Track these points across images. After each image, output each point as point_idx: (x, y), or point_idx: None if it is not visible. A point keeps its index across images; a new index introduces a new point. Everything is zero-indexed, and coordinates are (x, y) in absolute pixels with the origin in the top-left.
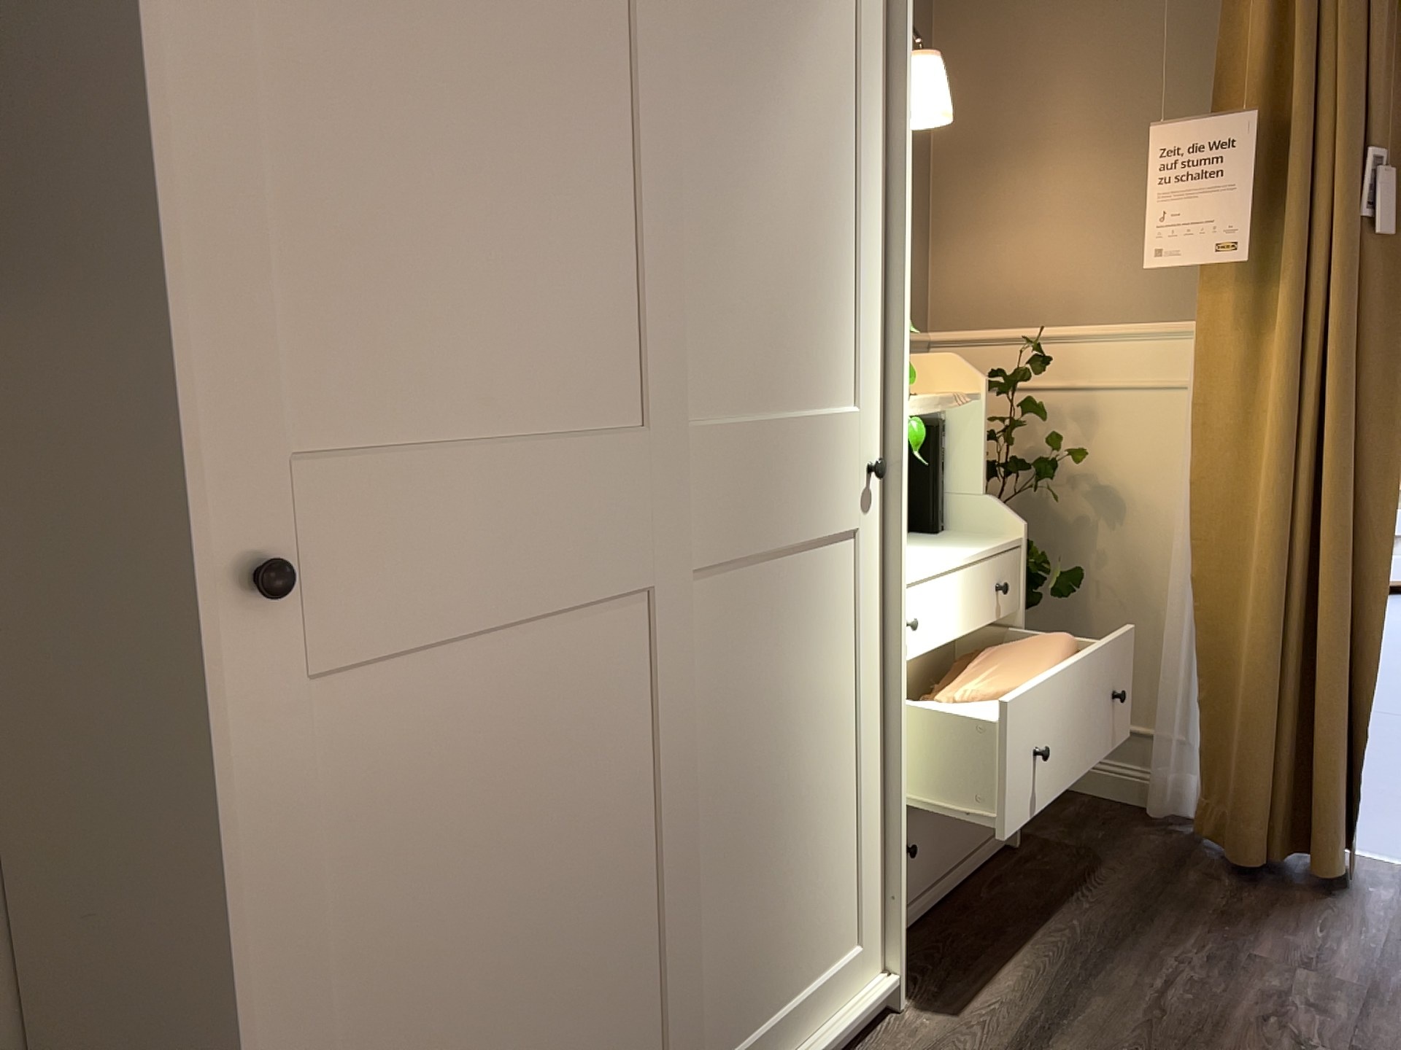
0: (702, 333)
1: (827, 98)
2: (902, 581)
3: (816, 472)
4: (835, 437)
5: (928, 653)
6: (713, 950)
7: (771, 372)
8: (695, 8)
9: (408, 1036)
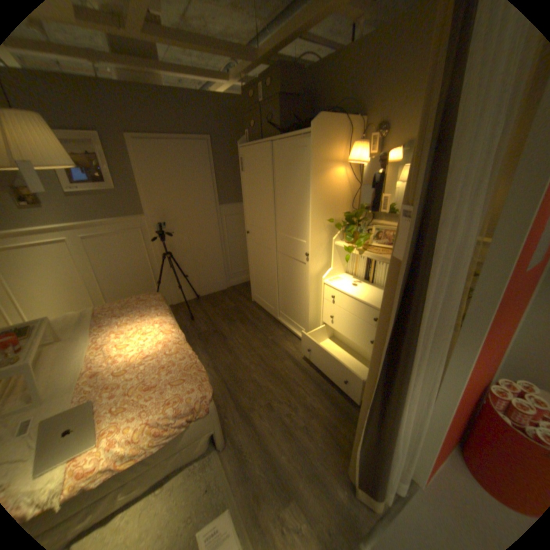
0: (279, 223)
1: (299, 186)
2: (310, 278)
3: (296, 250)
4: (300, 246)
5: (340, 308)
6: (282, 300)
7: (289, 231)
8: (278, 178)
9: (256, 273)
